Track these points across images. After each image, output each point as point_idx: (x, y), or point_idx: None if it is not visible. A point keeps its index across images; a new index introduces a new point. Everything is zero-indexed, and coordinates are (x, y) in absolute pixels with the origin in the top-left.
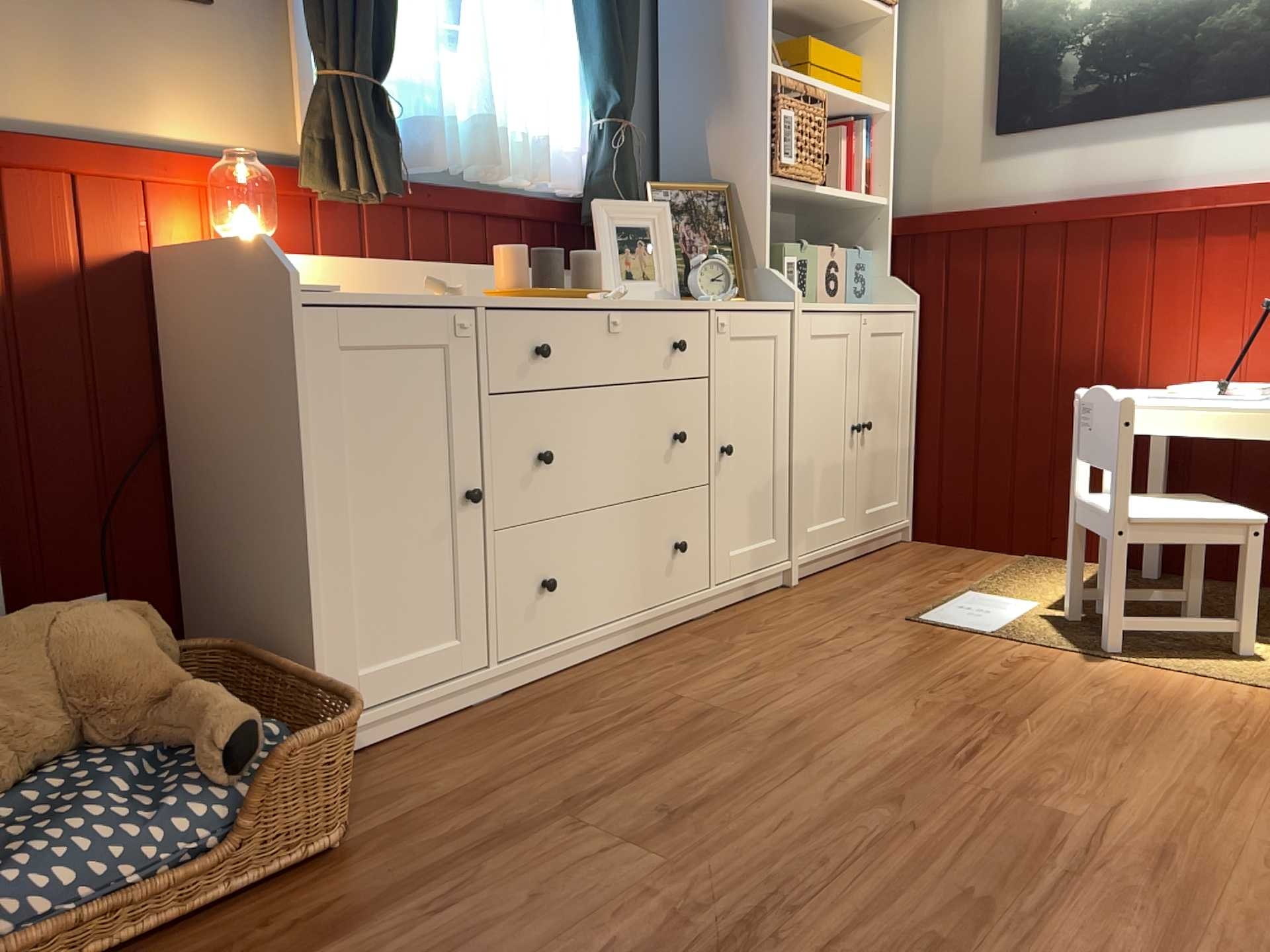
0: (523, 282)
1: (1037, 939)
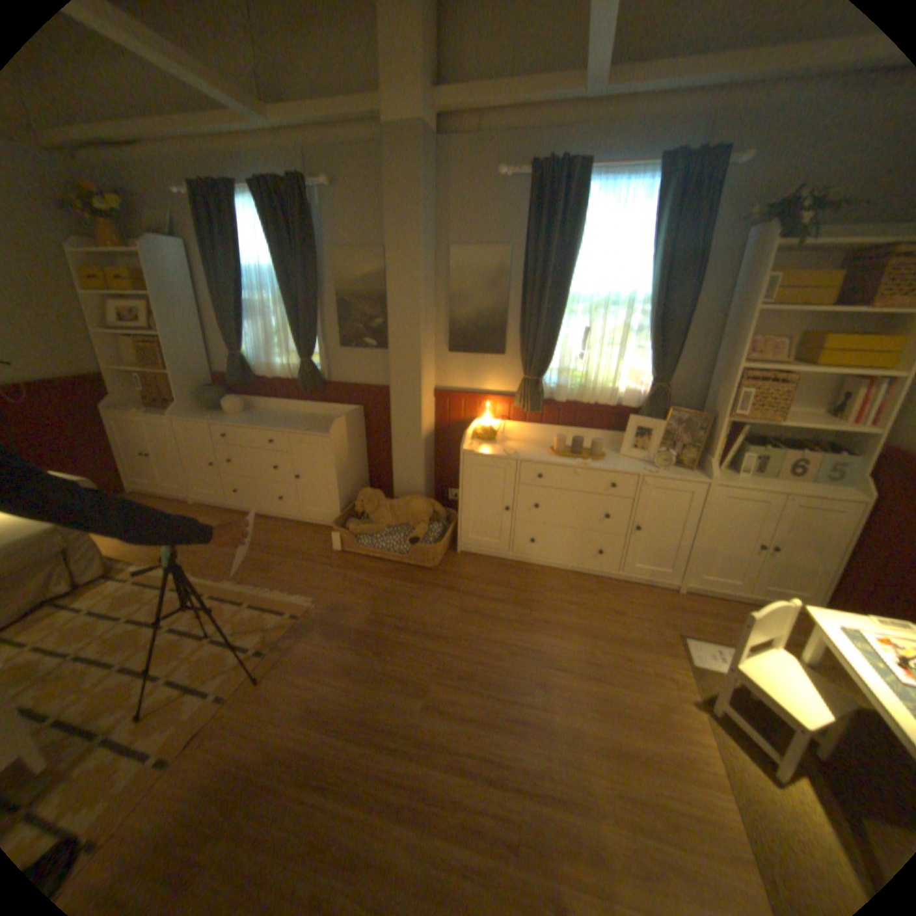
0: (560, 449)
1: (463, 693)
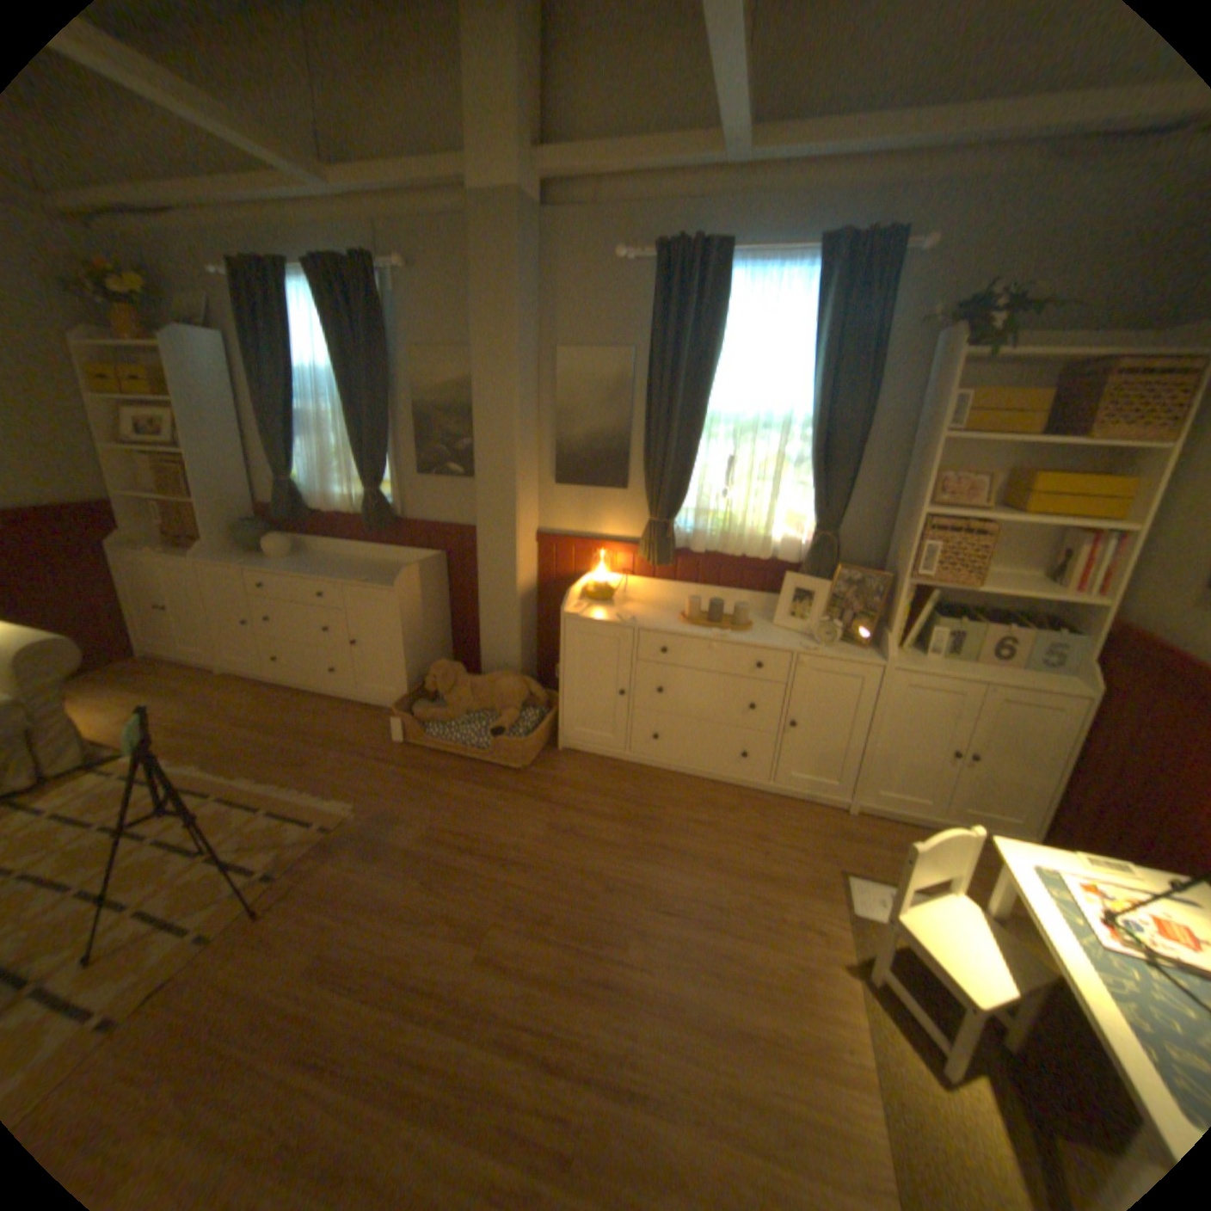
0: (693, 615)
1: (534, 941)
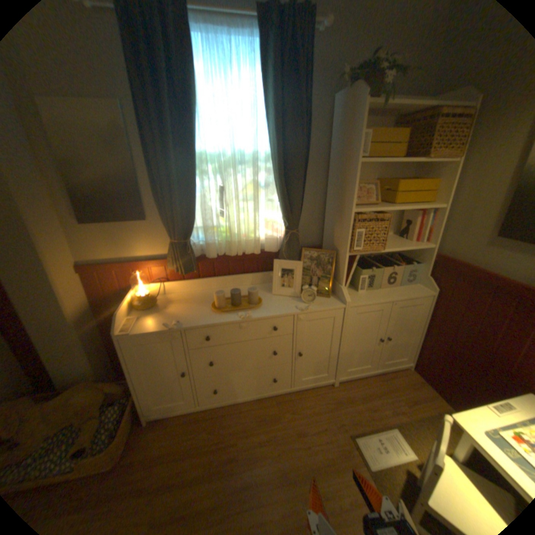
0: (221, 304)
1: None
